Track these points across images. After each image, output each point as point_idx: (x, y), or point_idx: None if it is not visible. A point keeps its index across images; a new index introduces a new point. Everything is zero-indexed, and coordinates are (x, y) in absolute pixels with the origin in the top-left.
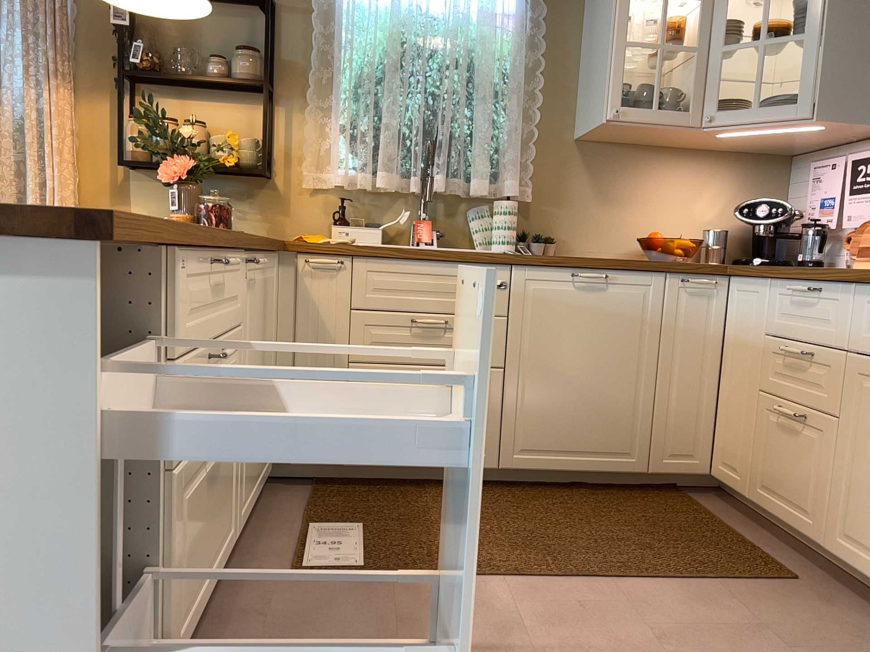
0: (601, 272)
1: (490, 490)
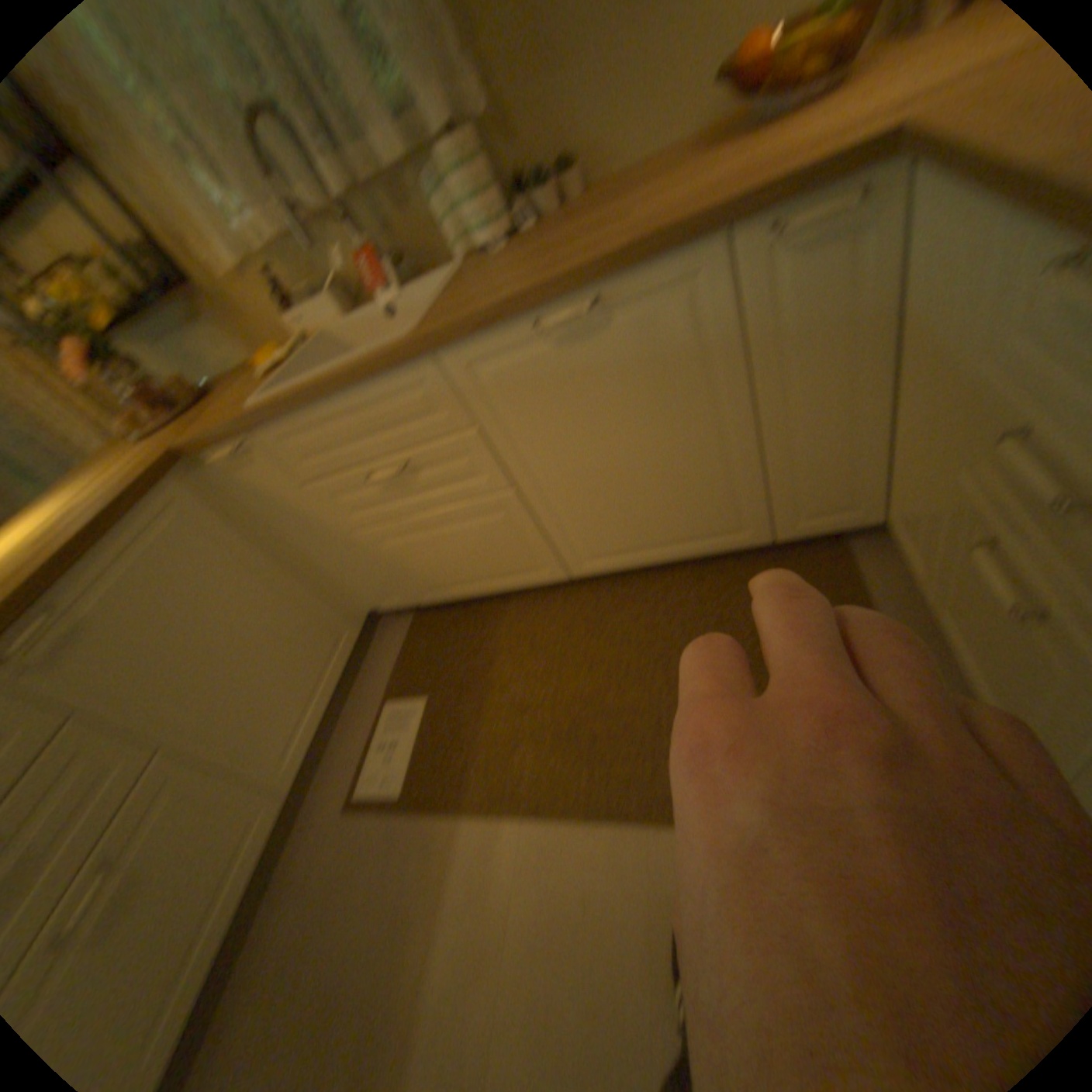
0: (581, 302)
1: (573, 595)
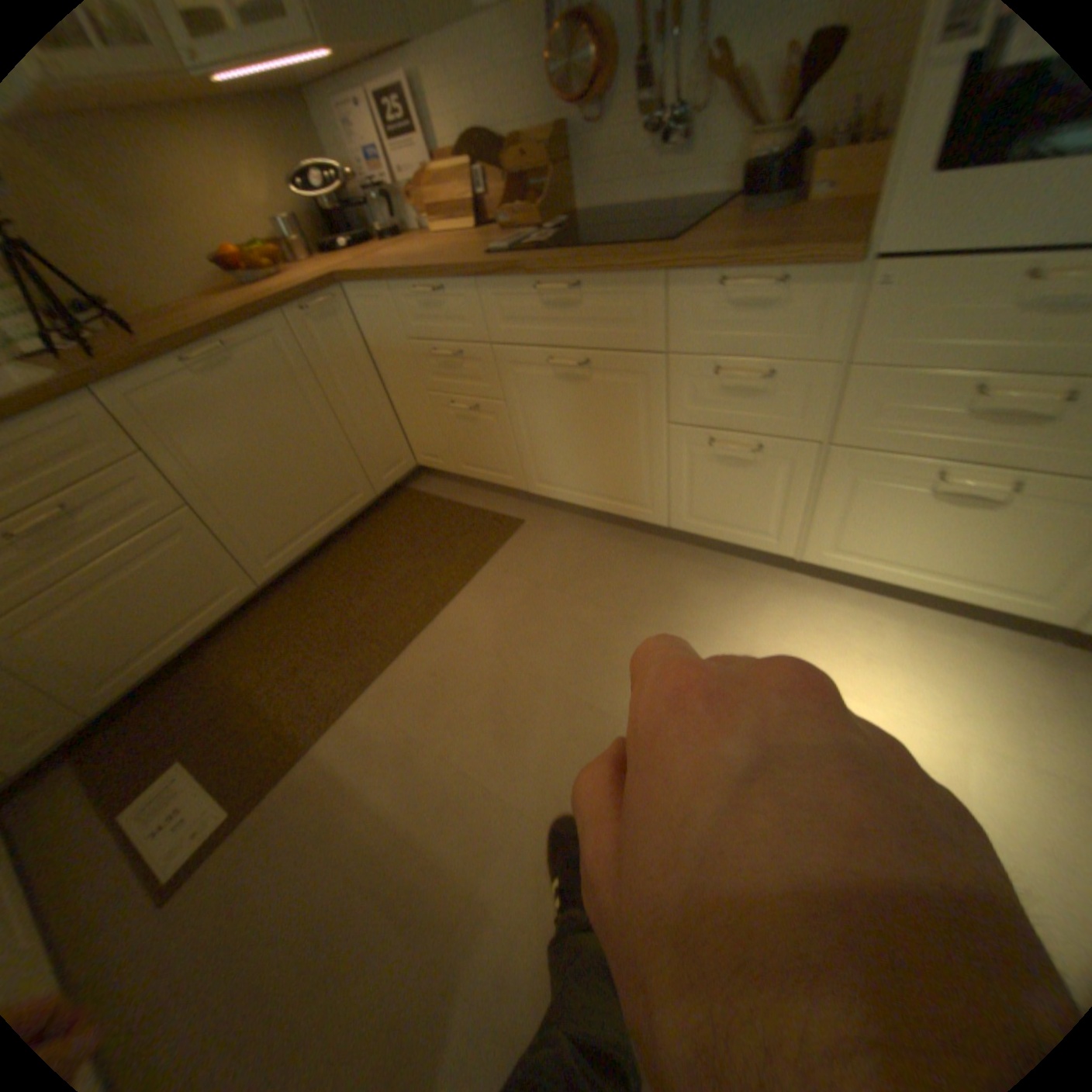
0: (207, 340)
1: (261, 605)
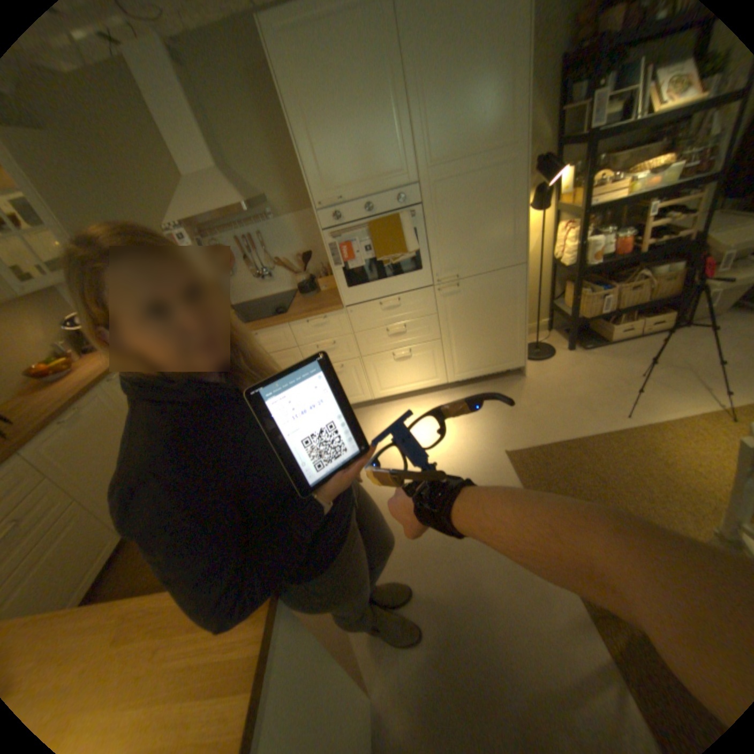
0: (69, 411)
1: (125, 550)
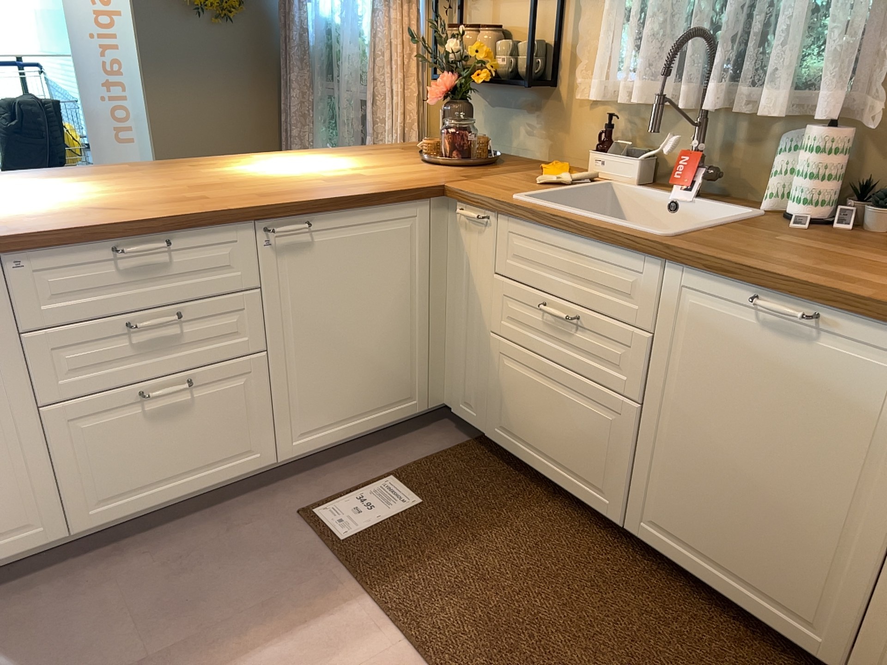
0: (806, 307)
1: (615, 544)
